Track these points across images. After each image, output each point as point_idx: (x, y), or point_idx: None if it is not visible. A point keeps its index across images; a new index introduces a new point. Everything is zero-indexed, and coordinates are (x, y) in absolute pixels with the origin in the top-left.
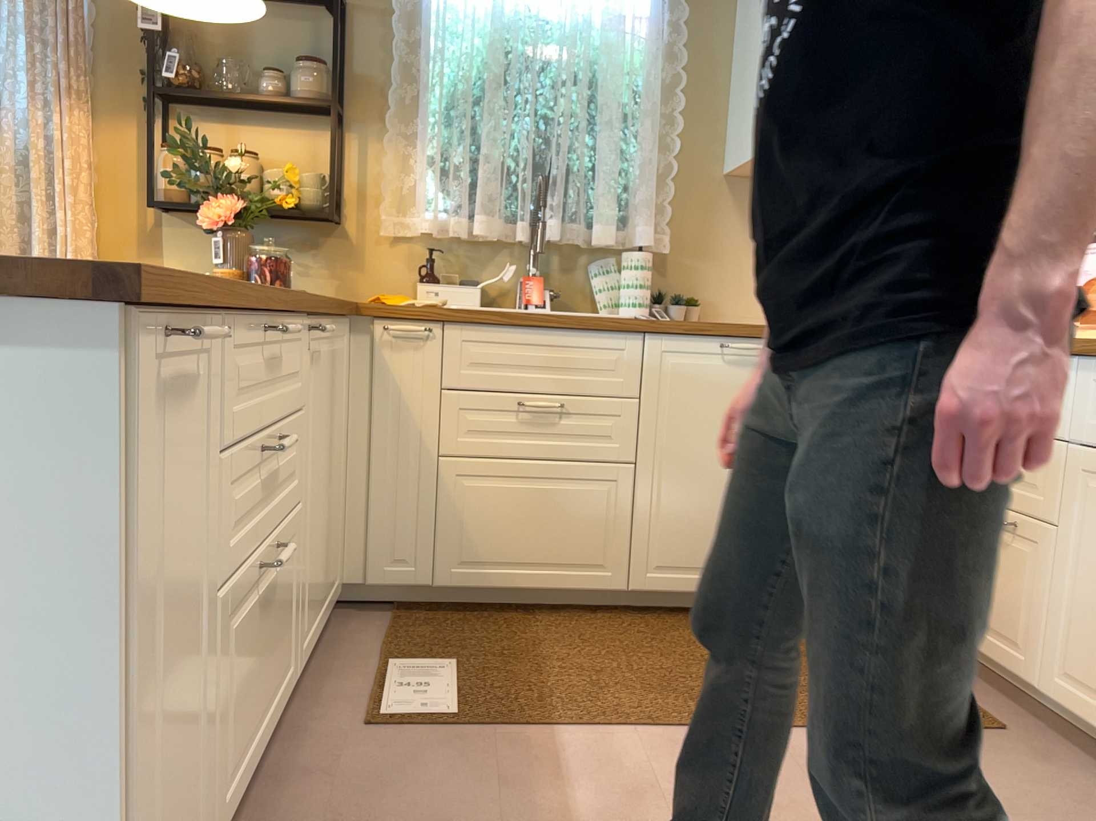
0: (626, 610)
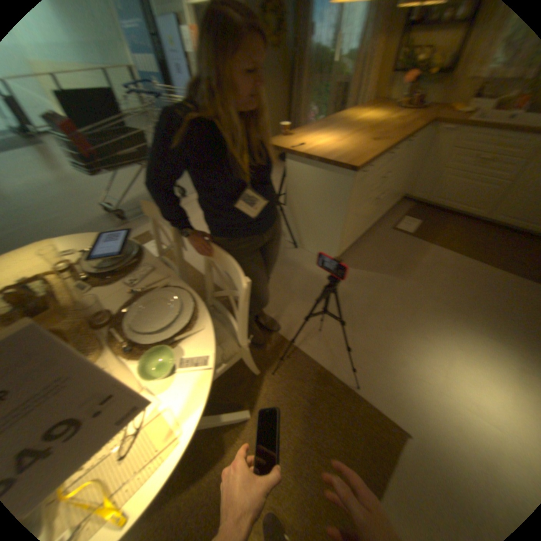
0: (485, 222)
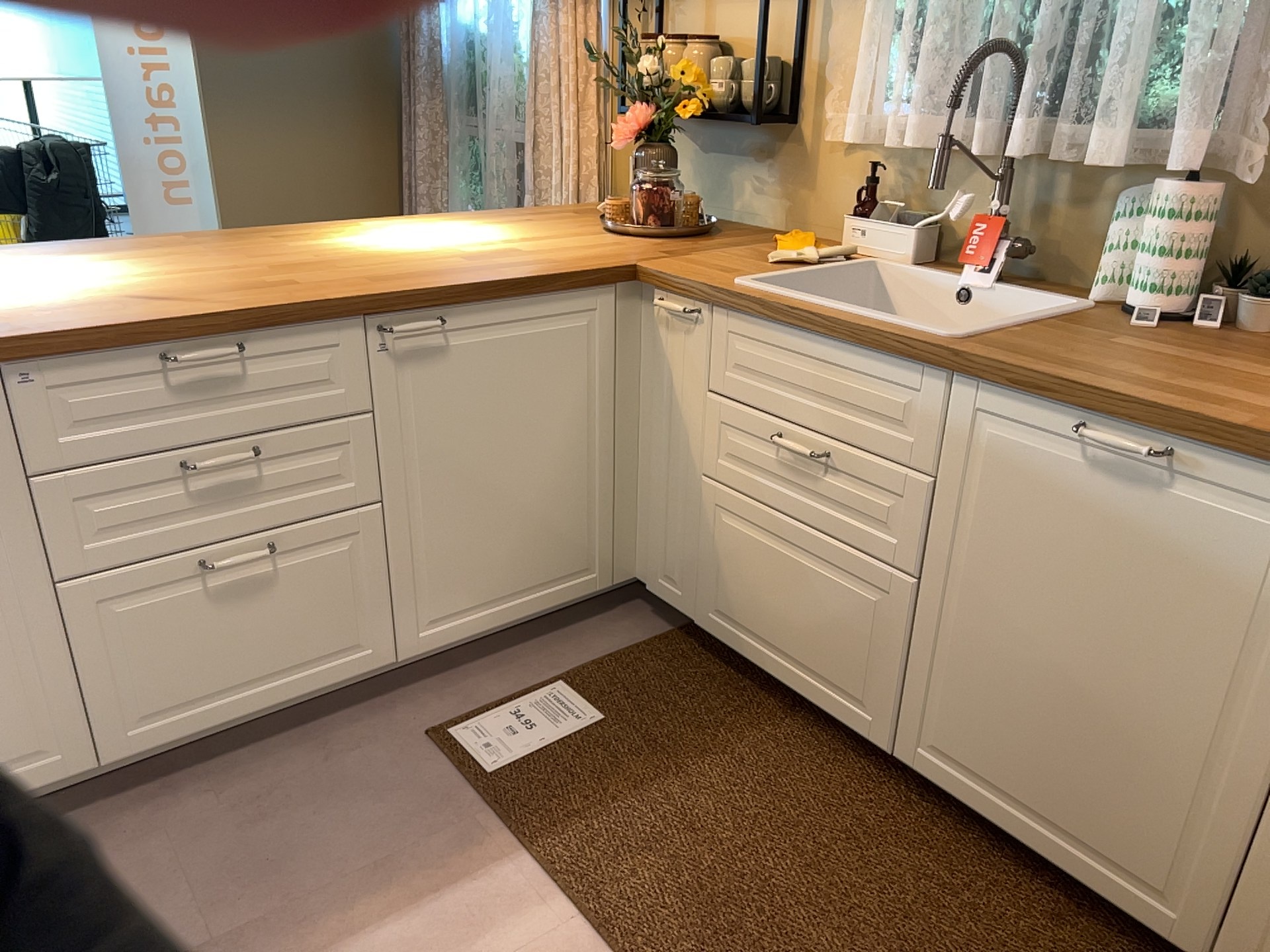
0: (913, 776)
